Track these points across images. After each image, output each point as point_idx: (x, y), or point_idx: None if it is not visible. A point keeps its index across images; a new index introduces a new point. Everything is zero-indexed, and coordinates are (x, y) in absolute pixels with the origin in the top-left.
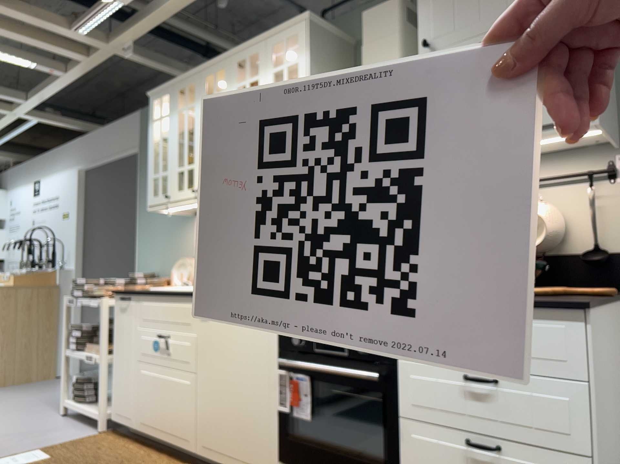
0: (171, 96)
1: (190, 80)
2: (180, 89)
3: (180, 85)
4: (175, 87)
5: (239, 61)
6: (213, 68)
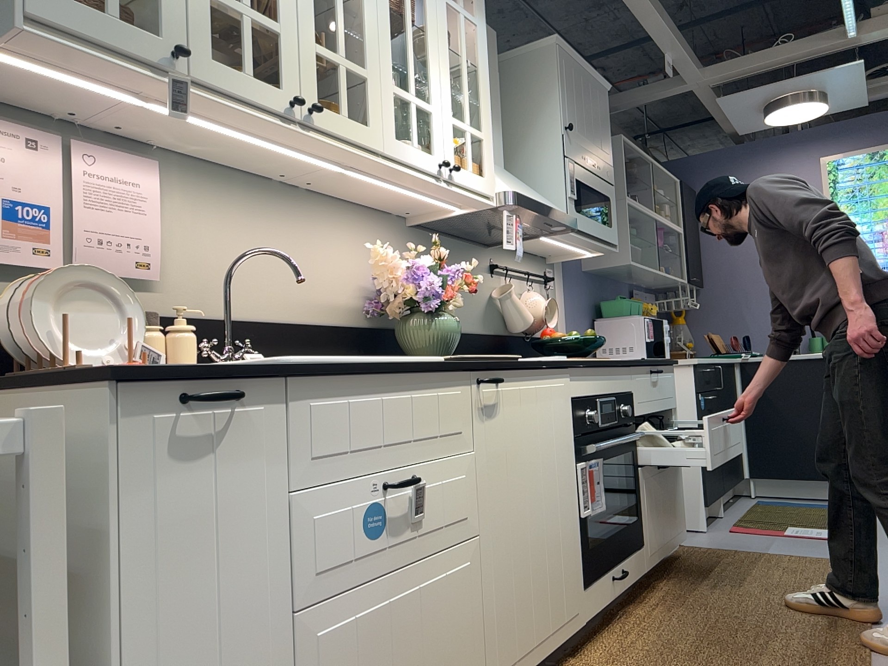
0: None
1: None
2: None
3: None
4: None
5: None
6: None
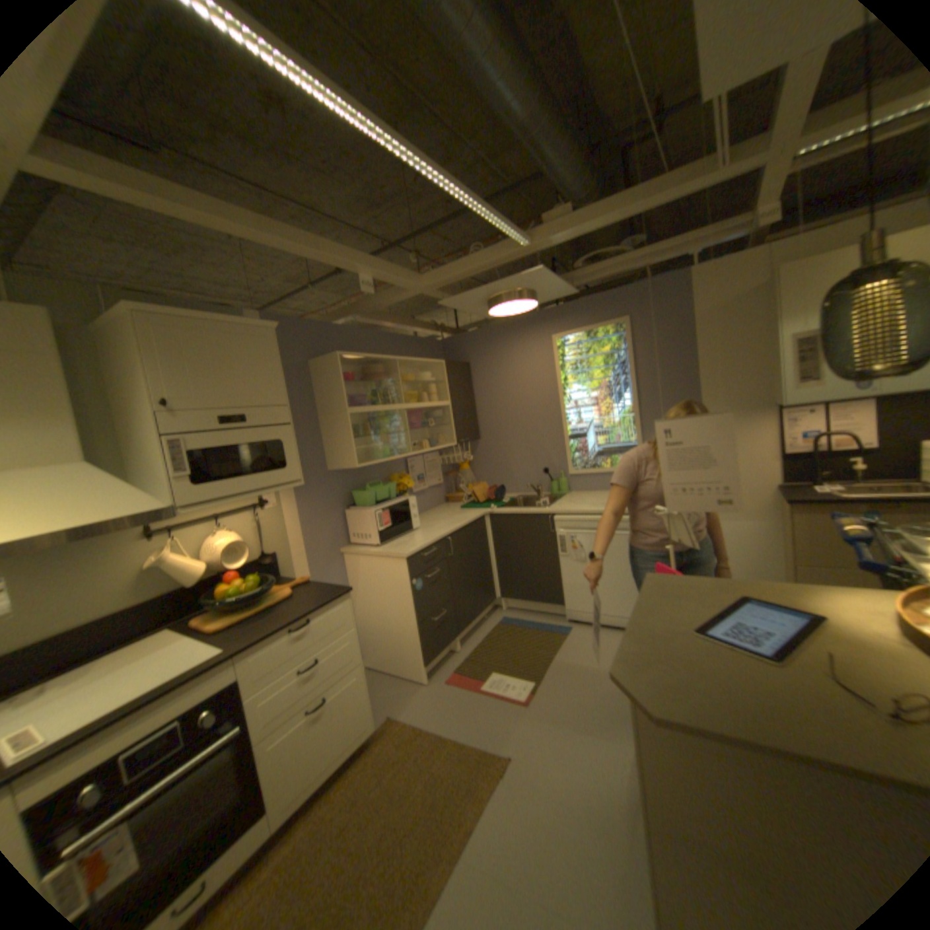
0: None
1: None
2: None
3: None
4: None
5: None
6: None
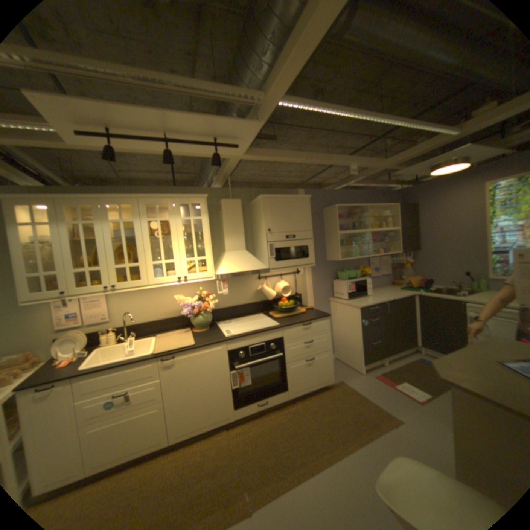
0: (51, 207)
1: (82, 201)
2: (67, 205)
3: (66, 201)
4: (56, 201)
5: (148, 204)
6: (116, 200)
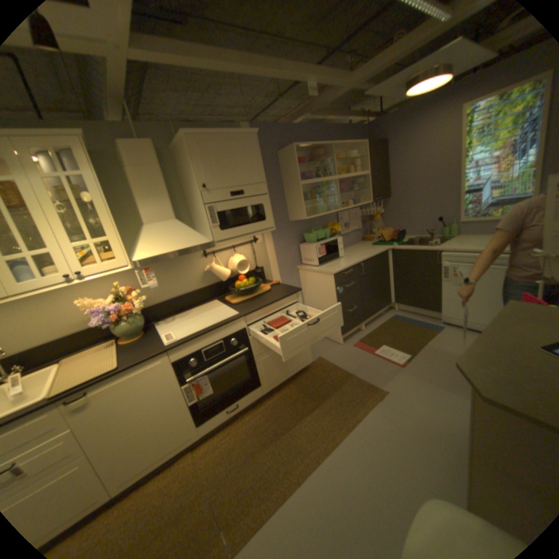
0: None
1: None
2: None
3: None
4: None
5: None
6: None
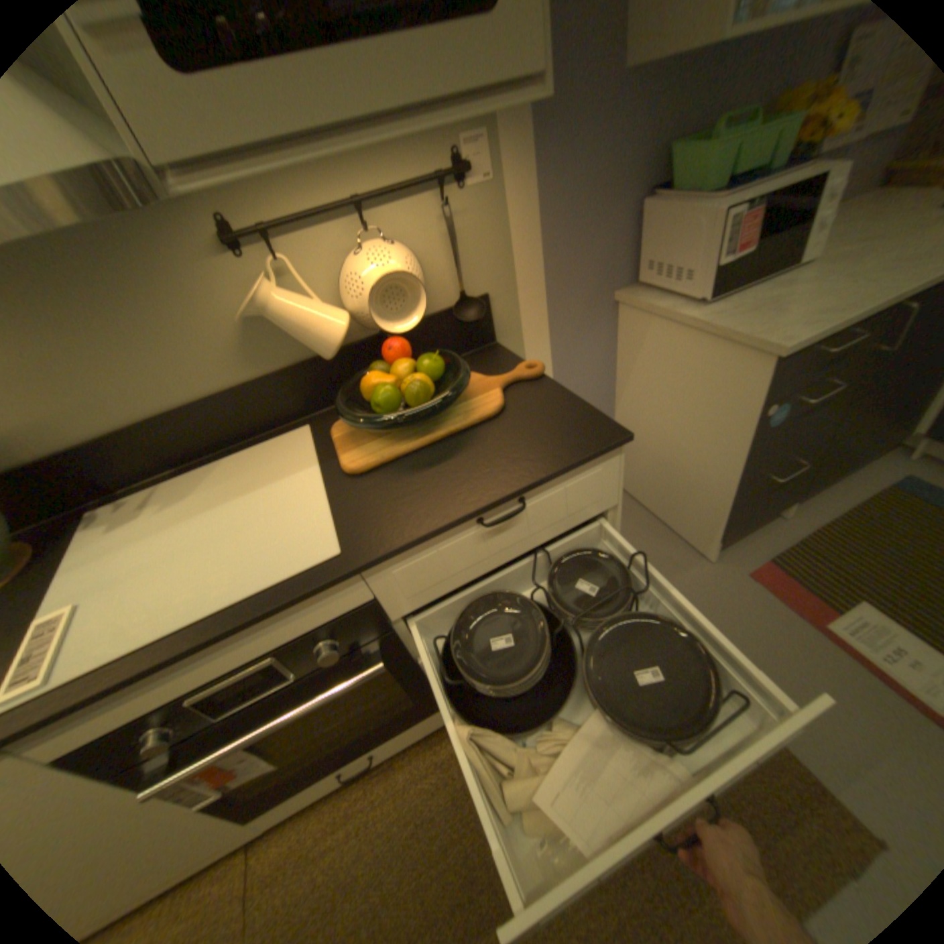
0: None
1: None
2: None
3: None
4: None
5: None
6: None
